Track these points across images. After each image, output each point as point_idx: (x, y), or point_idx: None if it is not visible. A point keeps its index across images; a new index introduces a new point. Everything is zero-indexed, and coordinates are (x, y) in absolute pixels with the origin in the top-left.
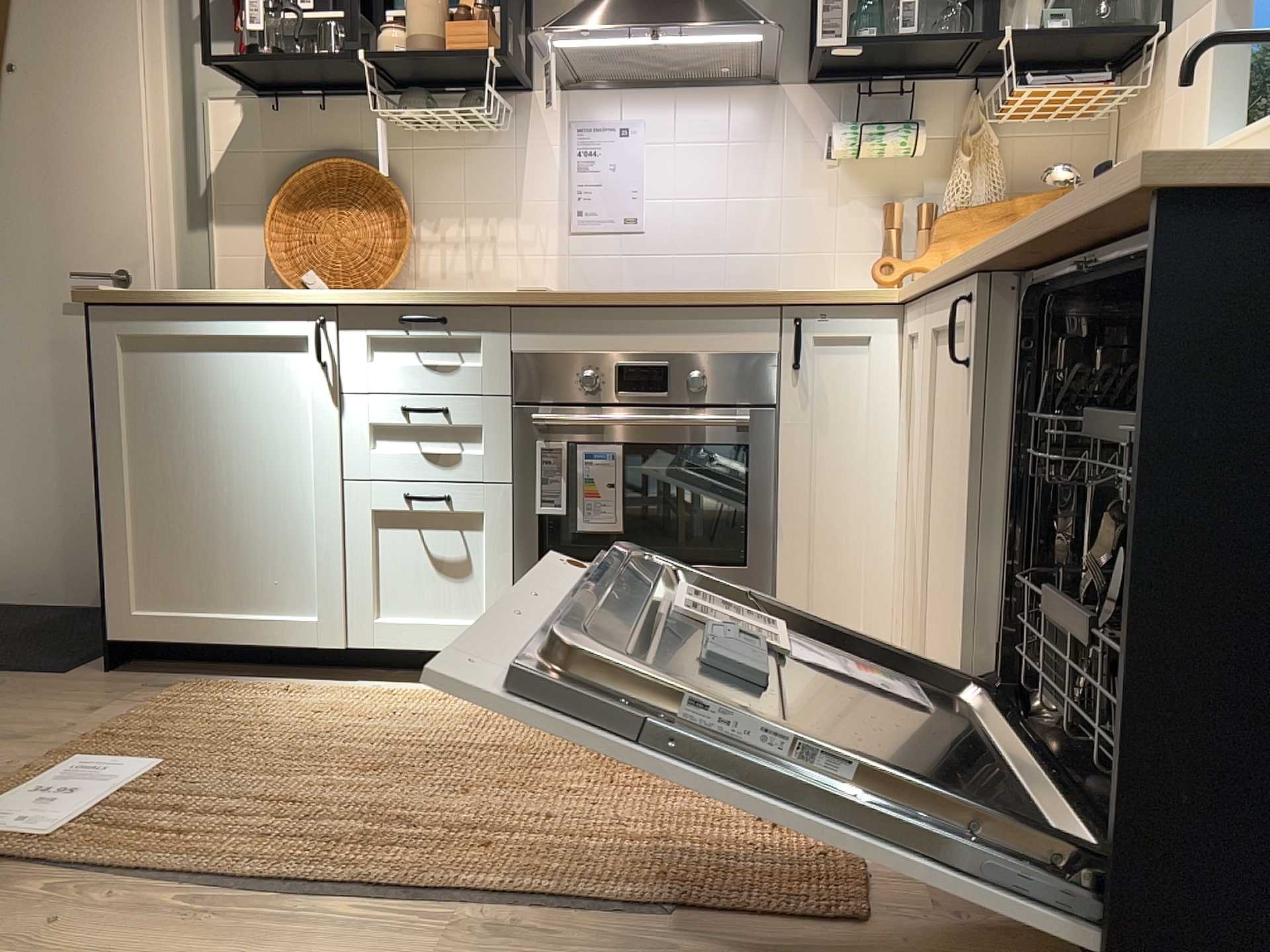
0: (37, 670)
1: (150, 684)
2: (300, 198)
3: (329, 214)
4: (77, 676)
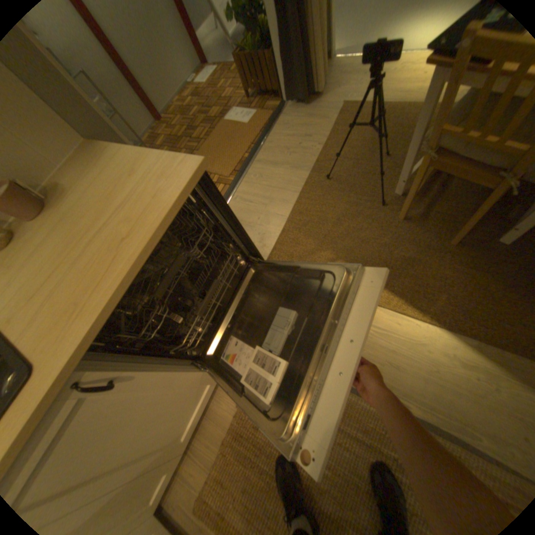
0: None
1: None
2: None
3: None
4: None
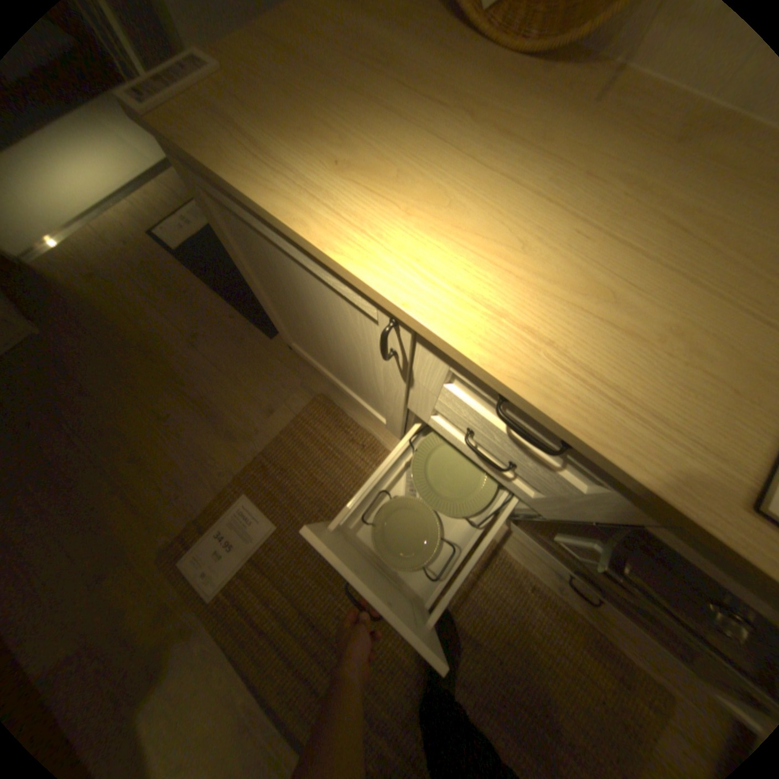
0: (260, 324)
1: (305, 379)
2: None
3: None
4: (276, 345)
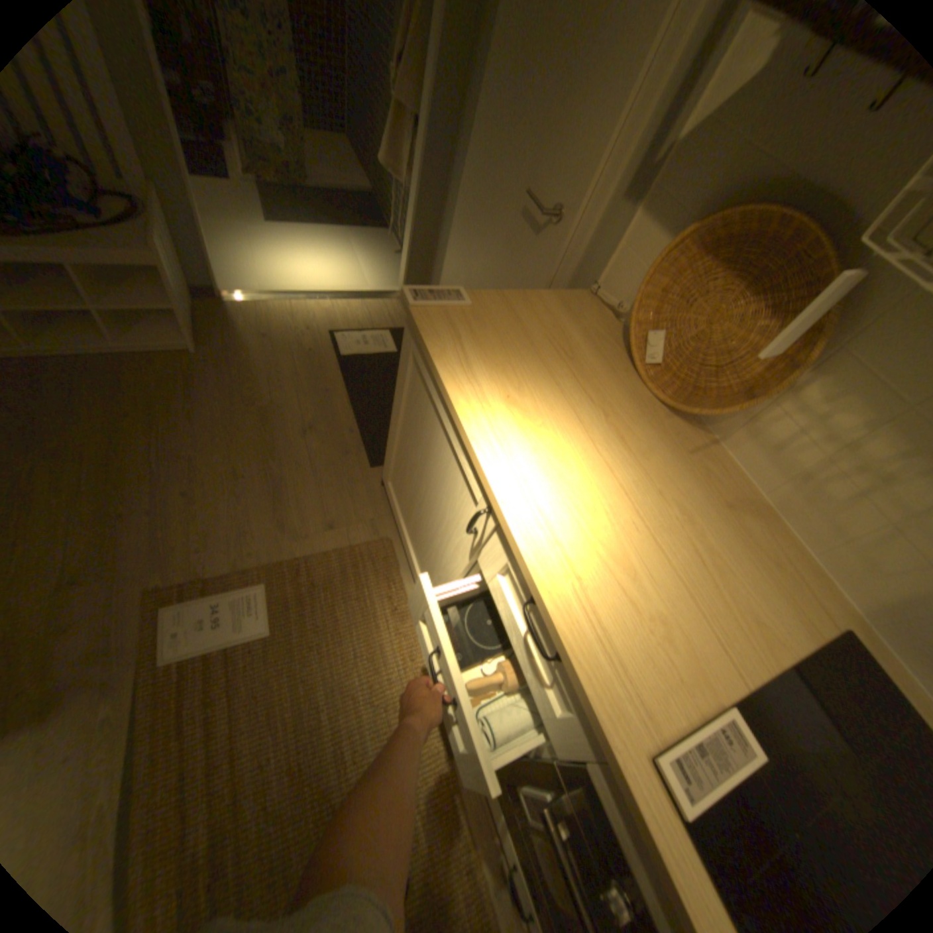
0: (371, 451)
1: (379, 518)
2: (730, 237)
3: (737, 284)
4: (373, 475)
